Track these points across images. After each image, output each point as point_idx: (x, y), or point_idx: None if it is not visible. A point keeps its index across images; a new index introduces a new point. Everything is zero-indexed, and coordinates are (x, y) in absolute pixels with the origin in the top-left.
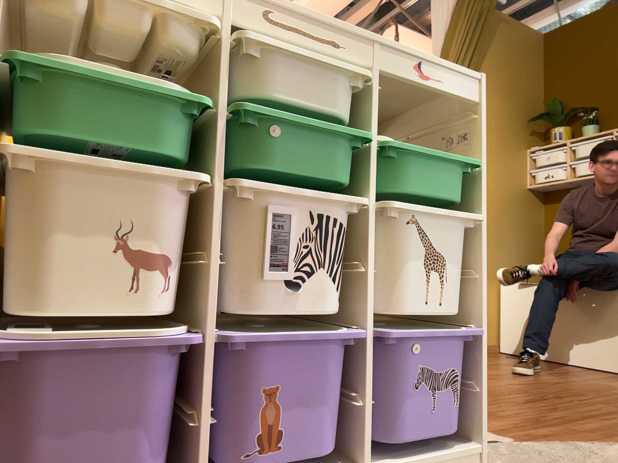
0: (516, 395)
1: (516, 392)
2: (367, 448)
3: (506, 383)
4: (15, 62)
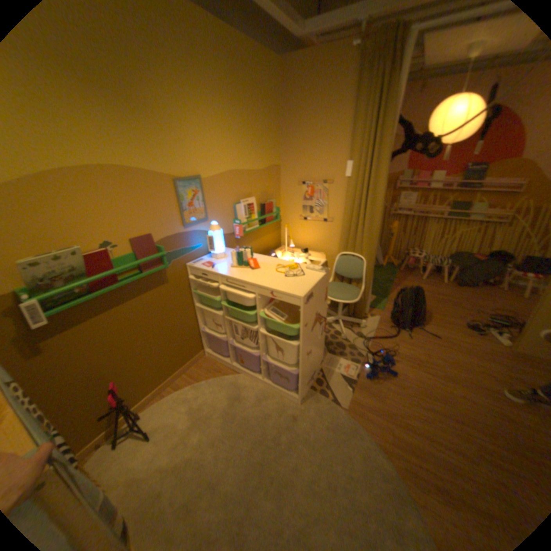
0: (430, 404)
1: (440, 403)
2: (264, 376)
3: (458, 396)
4: (194, 290)
